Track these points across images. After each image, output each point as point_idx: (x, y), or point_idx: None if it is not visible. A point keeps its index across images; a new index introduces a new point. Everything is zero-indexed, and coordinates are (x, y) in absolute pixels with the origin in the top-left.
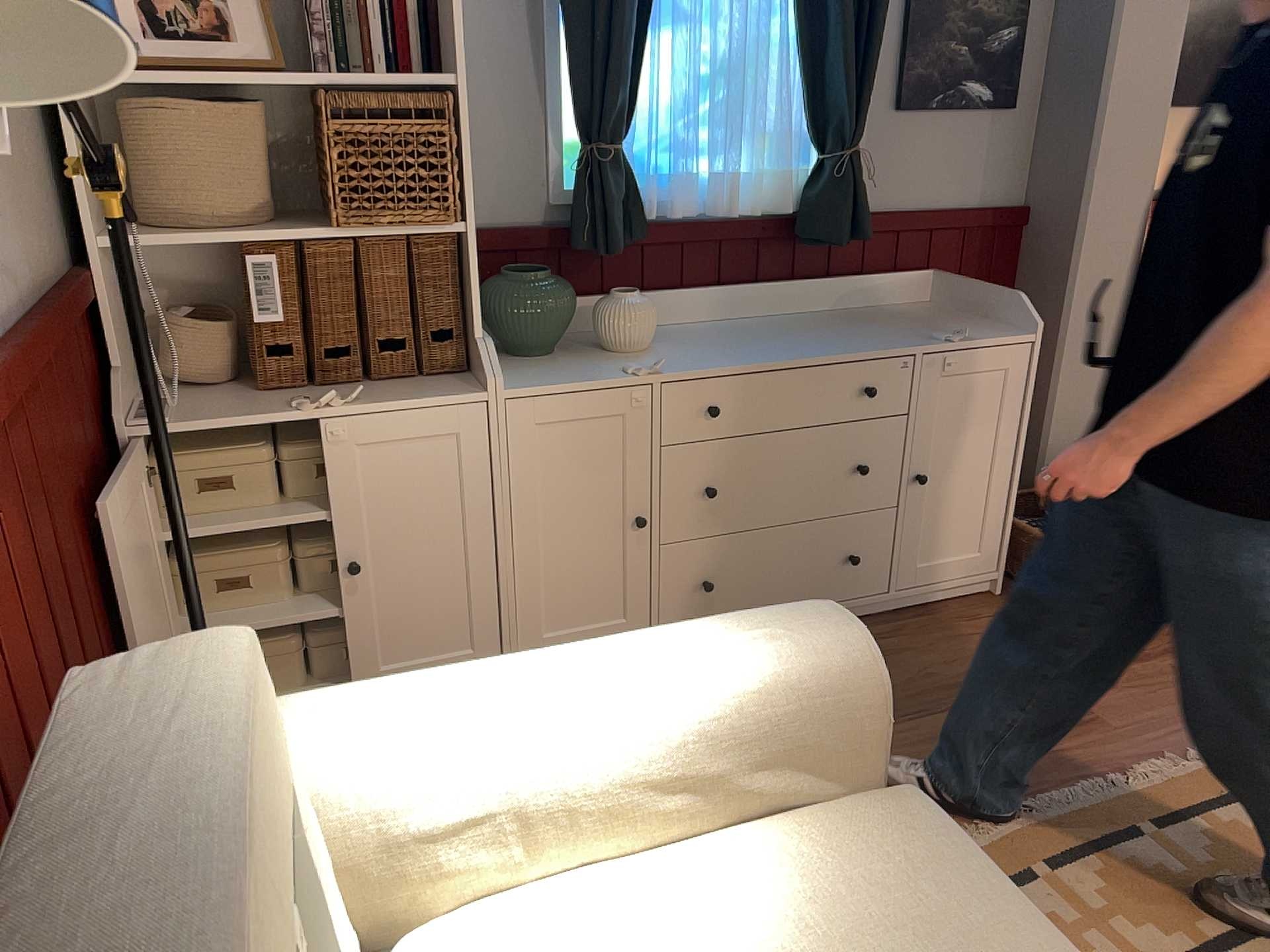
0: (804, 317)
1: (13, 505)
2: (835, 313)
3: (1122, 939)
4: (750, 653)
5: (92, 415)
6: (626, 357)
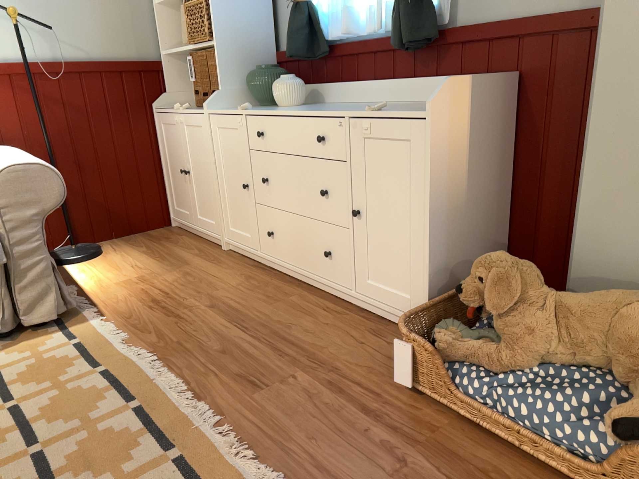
0: (396, 103)
1: (40, 99)
2: (417, 103)
3: (44, 394)
4: (6, 161)
5: (142, 102)
6: (269, 108)
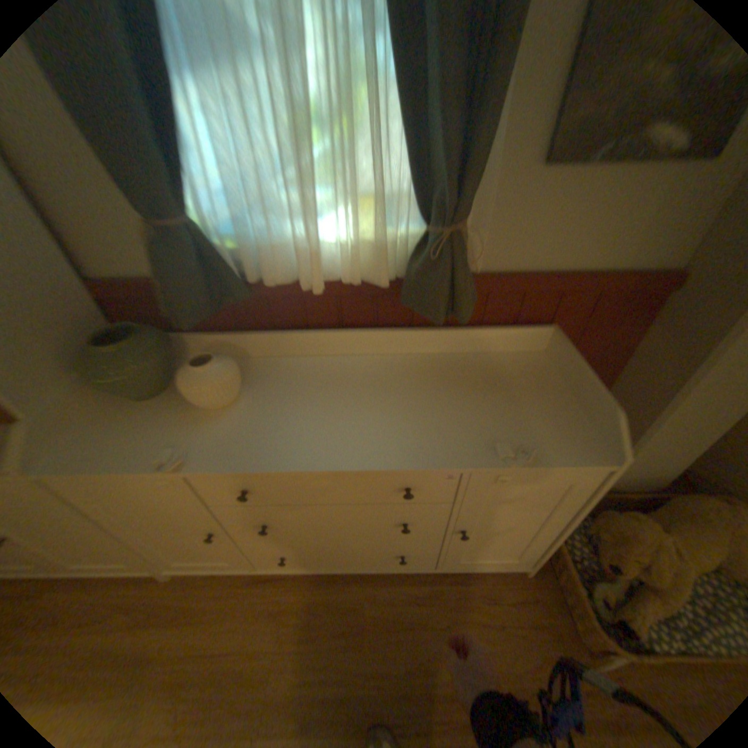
0: (409, 364)
1: None
2: (440, 362)
3: None
4: None
5: None
6: (196, 421)
